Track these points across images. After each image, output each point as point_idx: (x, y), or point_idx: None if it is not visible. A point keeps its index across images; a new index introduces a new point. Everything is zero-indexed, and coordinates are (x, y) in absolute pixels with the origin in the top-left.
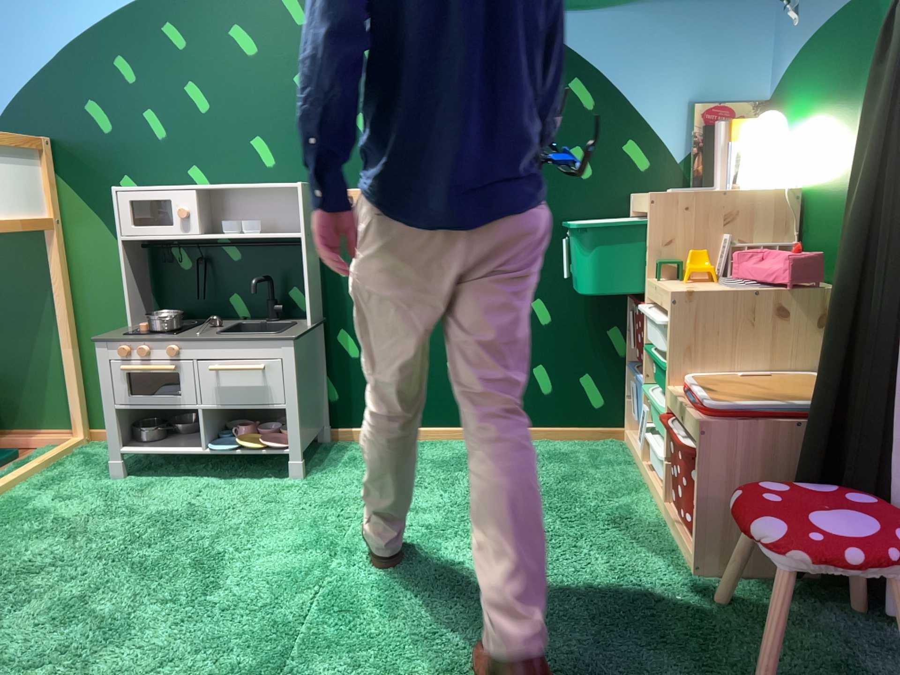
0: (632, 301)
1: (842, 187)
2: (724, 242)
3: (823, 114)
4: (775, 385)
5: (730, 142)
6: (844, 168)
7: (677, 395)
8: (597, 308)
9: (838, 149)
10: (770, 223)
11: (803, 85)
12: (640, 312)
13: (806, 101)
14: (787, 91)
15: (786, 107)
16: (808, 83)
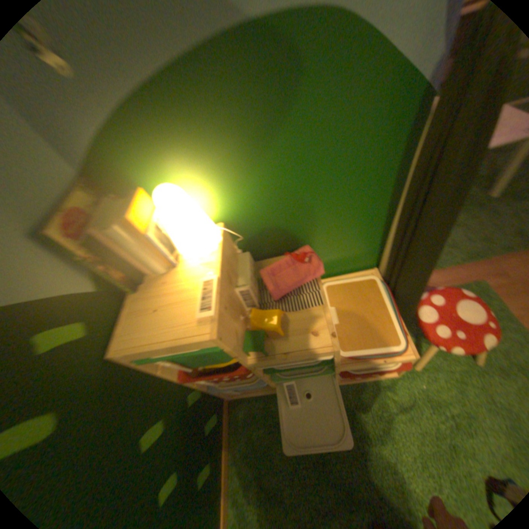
0: (215, 378)
1: (279, 204)
2: (243, 291)
3: (220, 164)
4: (350, 307)
5: (143, 232)
6: (276, 193)
7: (356, 364)
8: (177, 412)
9: (262, 183)
10: (233, 254)
11: (158, 144)
12: (235, 374)
13: (179, 158)
14: (124, 155)
15: (136, 171)
16: (169, 141)
